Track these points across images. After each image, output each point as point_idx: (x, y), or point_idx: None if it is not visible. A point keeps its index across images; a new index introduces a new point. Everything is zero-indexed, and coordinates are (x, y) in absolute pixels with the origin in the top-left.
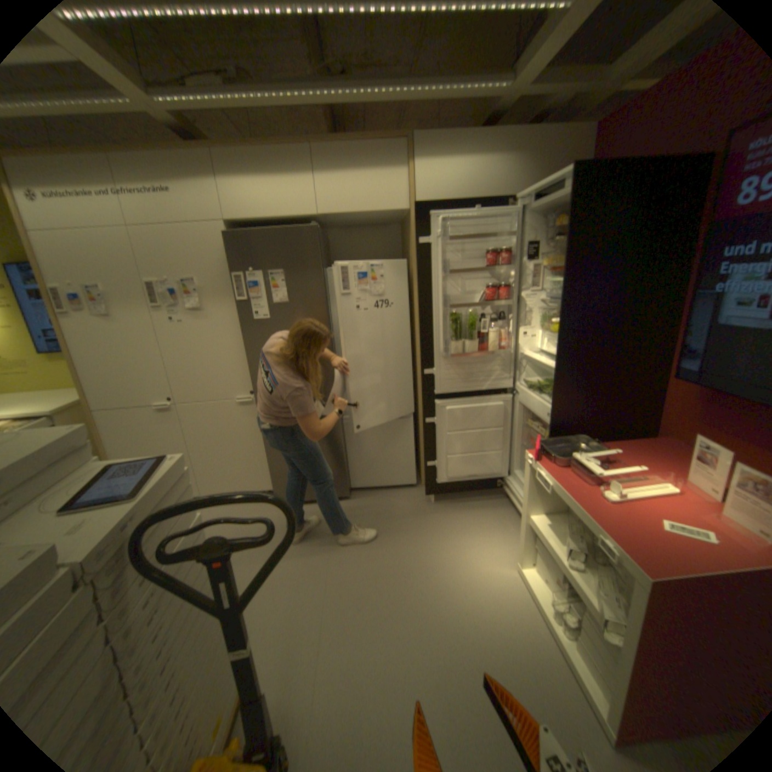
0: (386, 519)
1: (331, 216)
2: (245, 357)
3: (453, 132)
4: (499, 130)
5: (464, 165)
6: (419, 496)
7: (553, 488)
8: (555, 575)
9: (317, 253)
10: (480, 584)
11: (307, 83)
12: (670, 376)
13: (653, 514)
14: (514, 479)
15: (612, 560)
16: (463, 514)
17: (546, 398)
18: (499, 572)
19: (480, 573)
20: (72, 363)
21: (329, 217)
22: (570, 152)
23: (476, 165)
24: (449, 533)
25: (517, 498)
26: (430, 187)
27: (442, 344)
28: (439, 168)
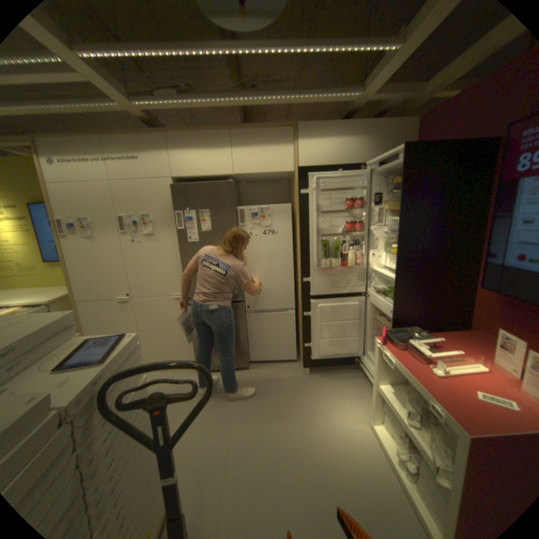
0: (275, 385)
1: (242, 175)
2: (181, 267)
3: (324, 123)
4: (354, 122)
5: (331, 144)
6: (298, 368)
7: (395, 365)
8: (398, 432)
9: (232, 199)
10: (343, 436)
11: (229, 93)
12: (478, 286)
13: (469, 386)
14: (367, 358)
15: (440, 421)
16: (330, 383)
17: (389, 300)
18: (357, 428)
19: (343, 428)
20: (66, 269)
21: (241, 176)
22: (402, 136)
23: (339, 143)
24: (320, 397)
25: (369, 372)
26: (308, 157)
27: (316, 261)
28: (314, 145)
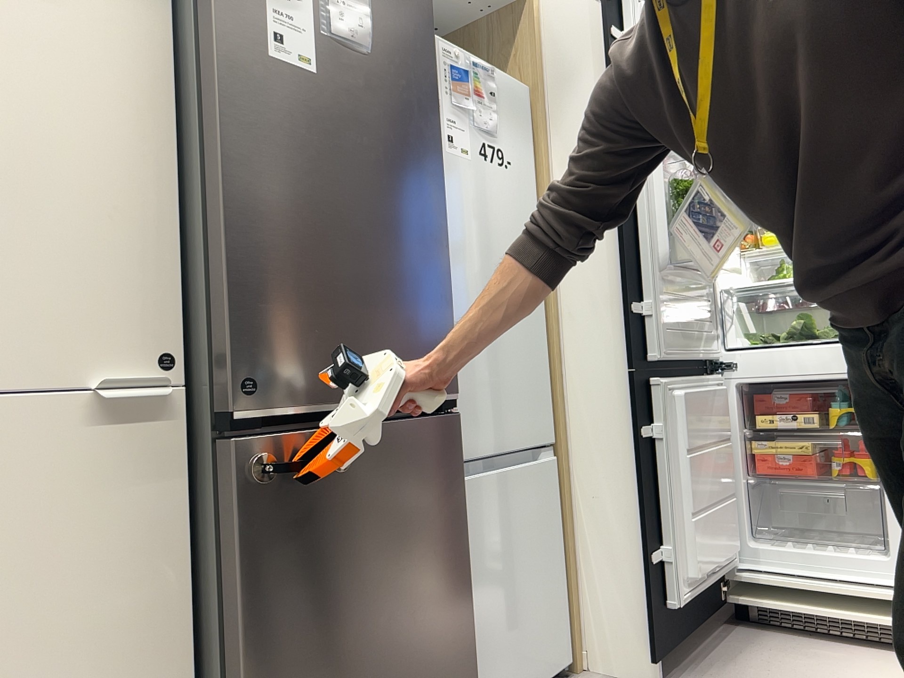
0: None
1: None
2: (159, 203)
3: None
4: None
5: None
6: None
7: None
8: None
9: None
10: None
11: None
12: None
13: None
14: (758, 558)
15: None
16: (740, 673)
17: (815, 347)
18: None
19: None
20: None
21: None
22: None
23: None
24: None
25: (803, 585)
26: None
27: (666, 241)
28: None
